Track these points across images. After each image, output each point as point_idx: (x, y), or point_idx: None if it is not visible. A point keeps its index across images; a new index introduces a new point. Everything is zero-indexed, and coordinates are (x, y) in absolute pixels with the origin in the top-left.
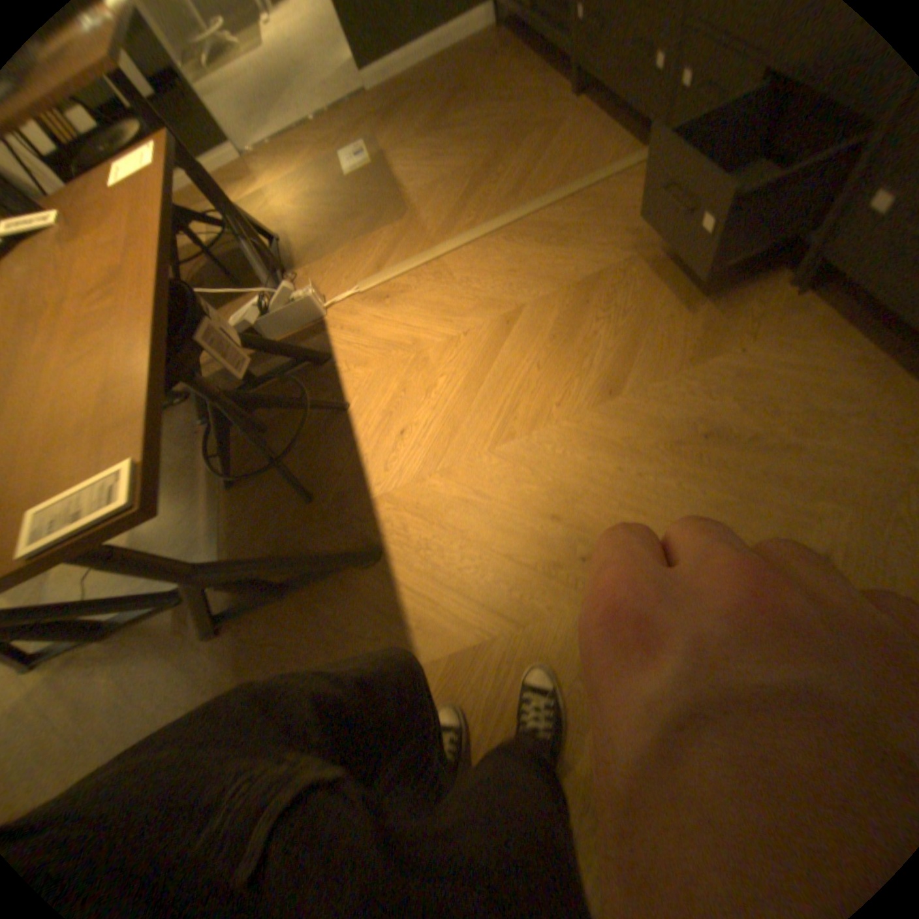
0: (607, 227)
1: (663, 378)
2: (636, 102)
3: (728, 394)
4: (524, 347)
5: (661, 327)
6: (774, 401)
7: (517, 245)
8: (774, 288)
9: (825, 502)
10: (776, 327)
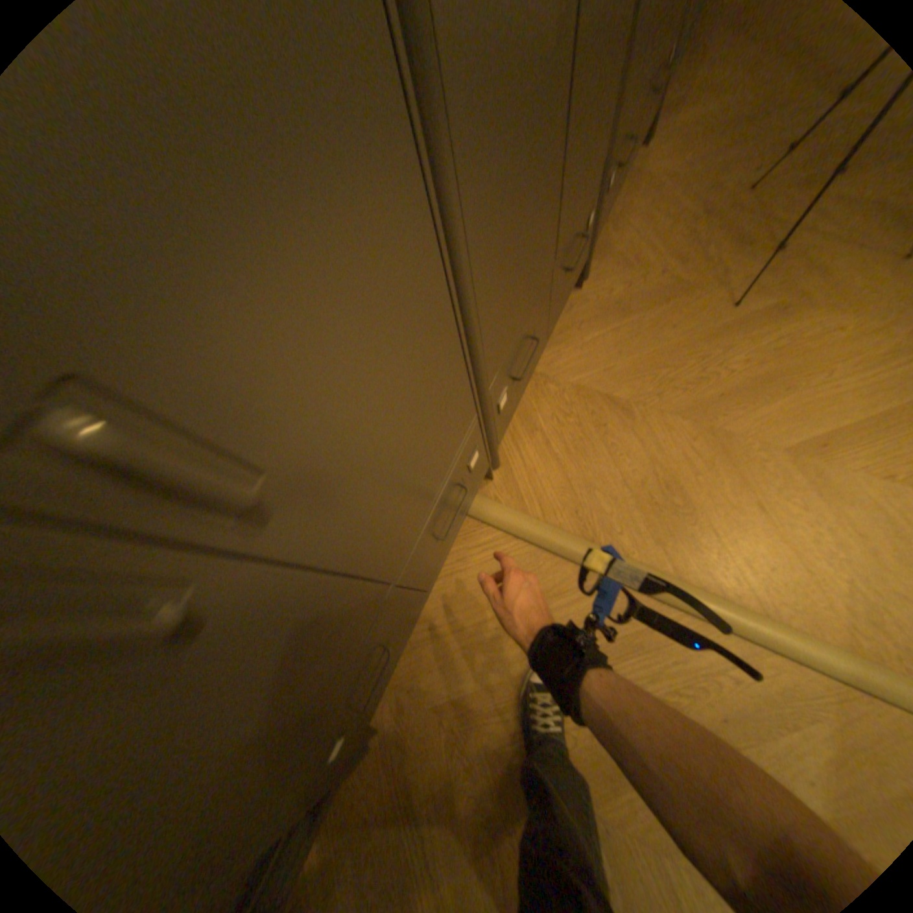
0: (611, 458)
1: (732, 292)
2: (460, 522)
3: (704, 257)
4: (827, 404)
5: (688, 327)
6: (684, 239)
7: (717, 542)
8: (588, 295)
9: (724, 188)
10: (623, 273)
